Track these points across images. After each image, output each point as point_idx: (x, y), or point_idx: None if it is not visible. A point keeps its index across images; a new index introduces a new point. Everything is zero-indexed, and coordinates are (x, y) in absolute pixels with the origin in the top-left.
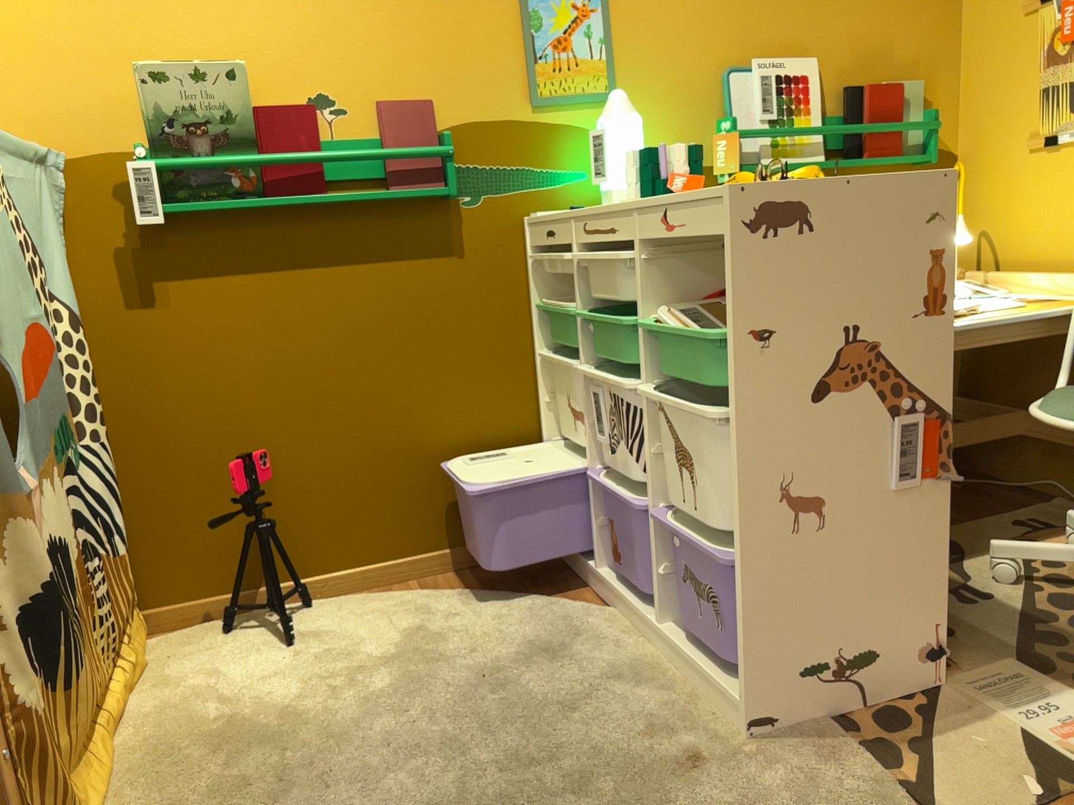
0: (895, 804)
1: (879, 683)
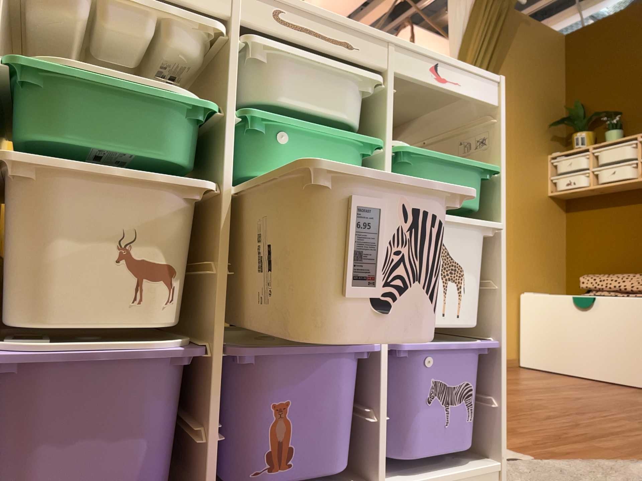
0: (516, 459)
1: None
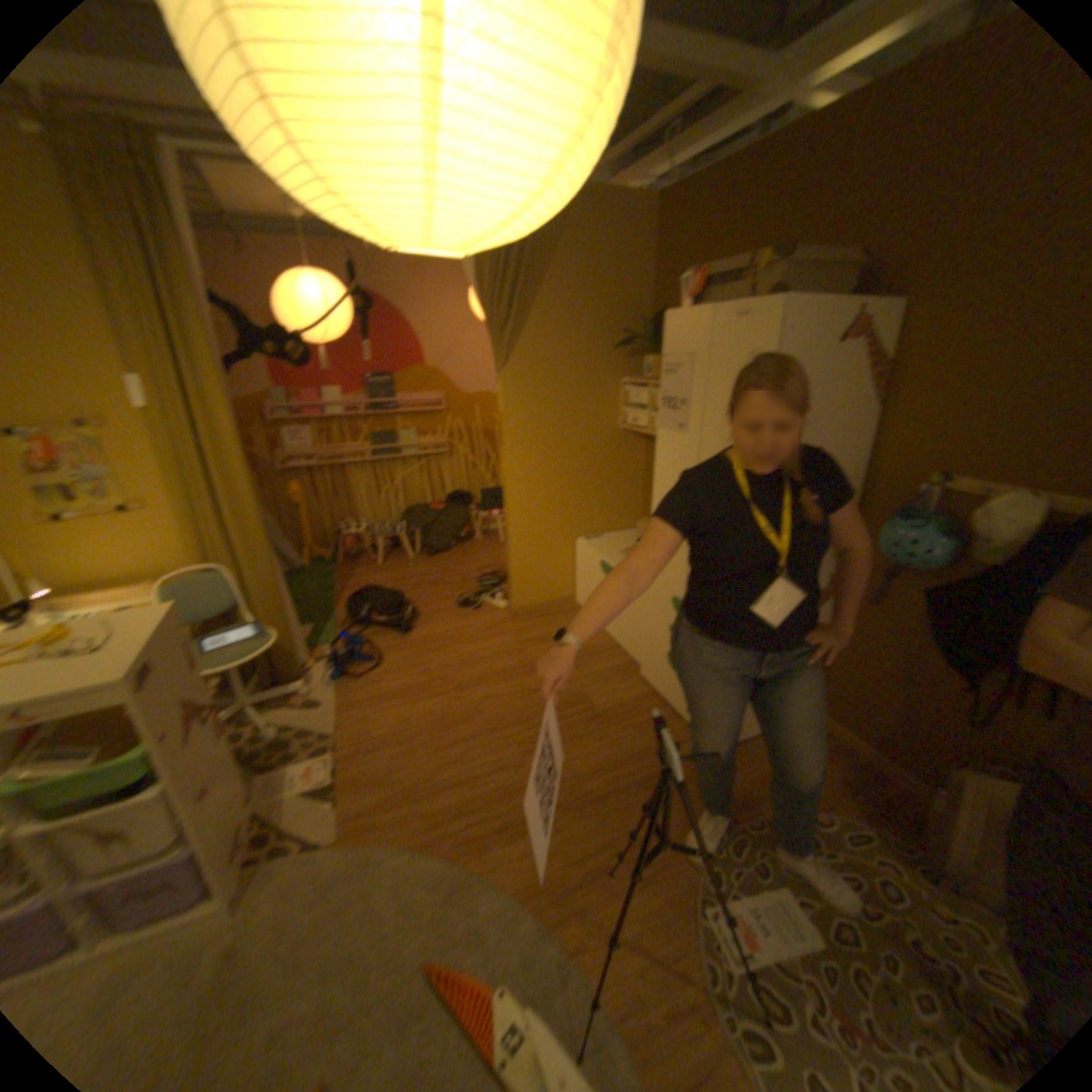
0: (303, 861)
1: (238, 837)
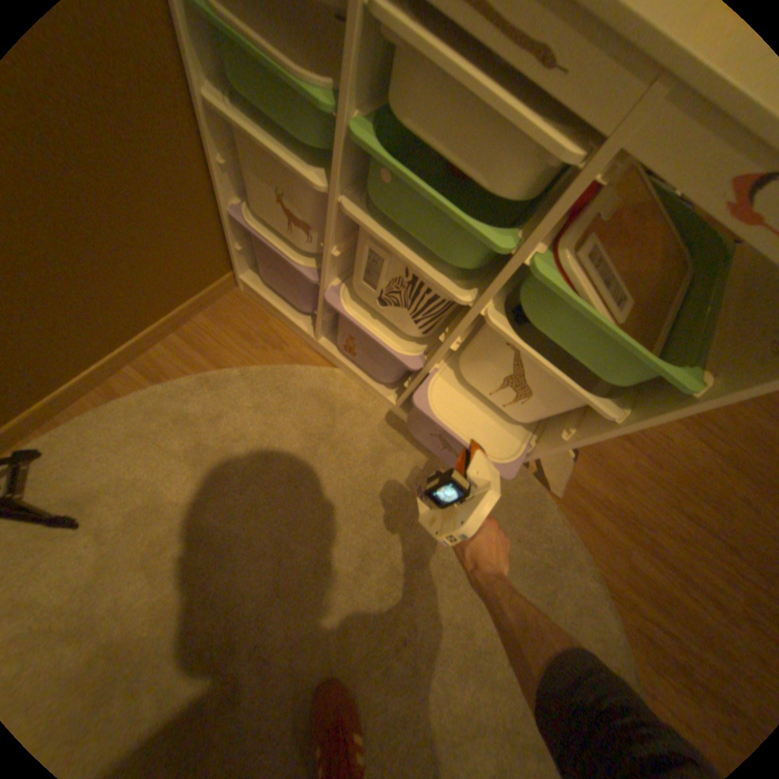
0: (537, 487)
1: None
